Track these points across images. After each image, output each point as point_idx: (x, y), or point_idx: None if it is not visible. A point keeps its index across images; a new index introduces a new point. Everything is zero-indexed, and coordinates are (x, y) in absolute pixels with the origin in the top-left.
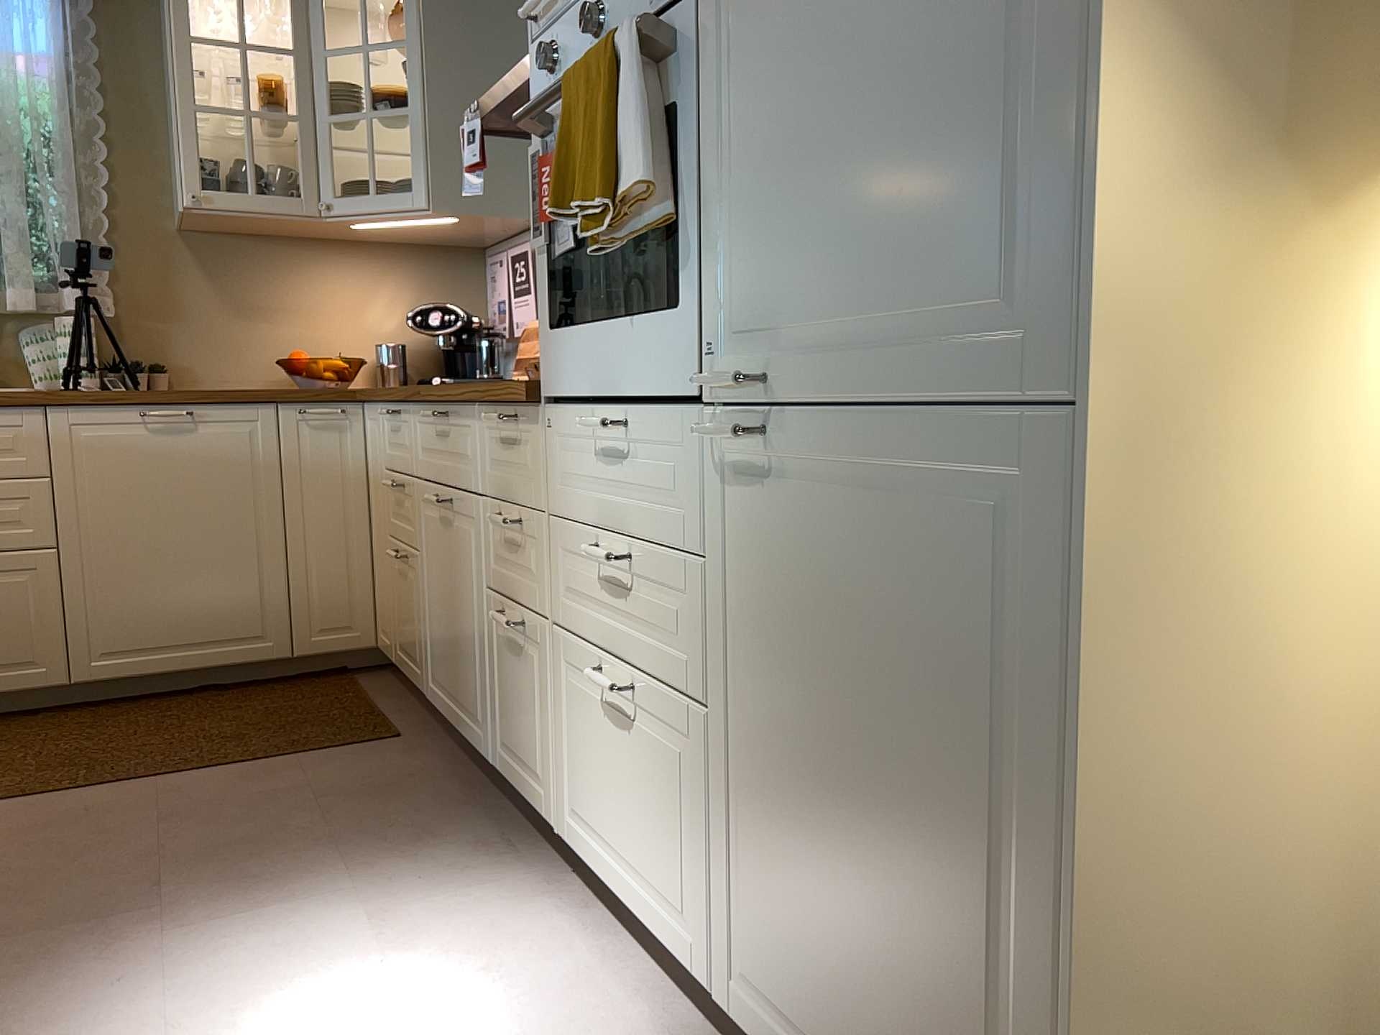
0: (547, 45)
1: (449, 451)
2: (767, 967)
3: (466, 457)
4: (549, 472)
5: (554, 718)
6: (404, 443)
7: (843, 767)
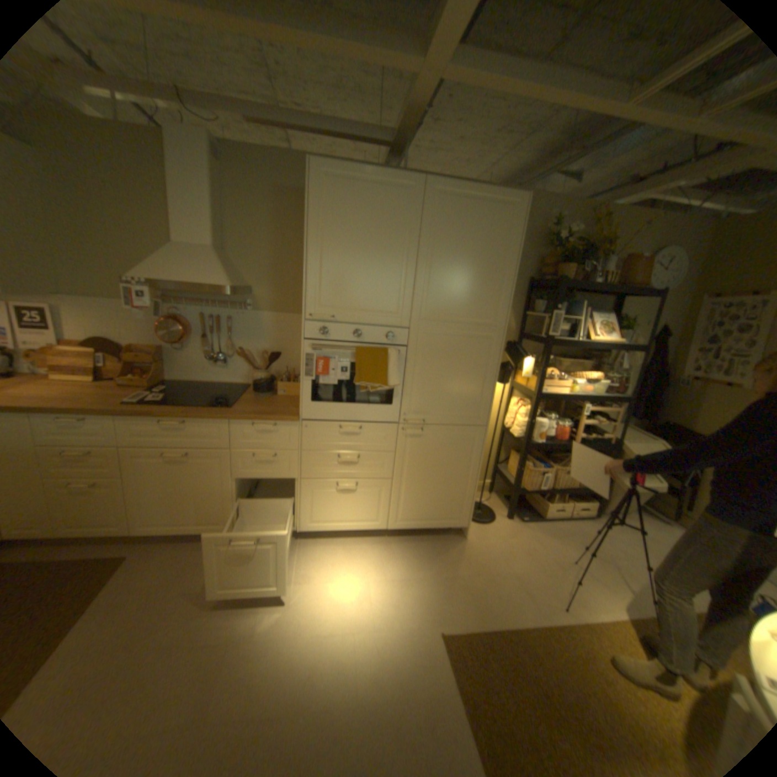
0: (324, 330)
1: (184, 436)
2: (405, 514)
3: (210, 437)
4: (301, 439)
5: (296, 502)
6: (95, 434)
7: (432, 475)
